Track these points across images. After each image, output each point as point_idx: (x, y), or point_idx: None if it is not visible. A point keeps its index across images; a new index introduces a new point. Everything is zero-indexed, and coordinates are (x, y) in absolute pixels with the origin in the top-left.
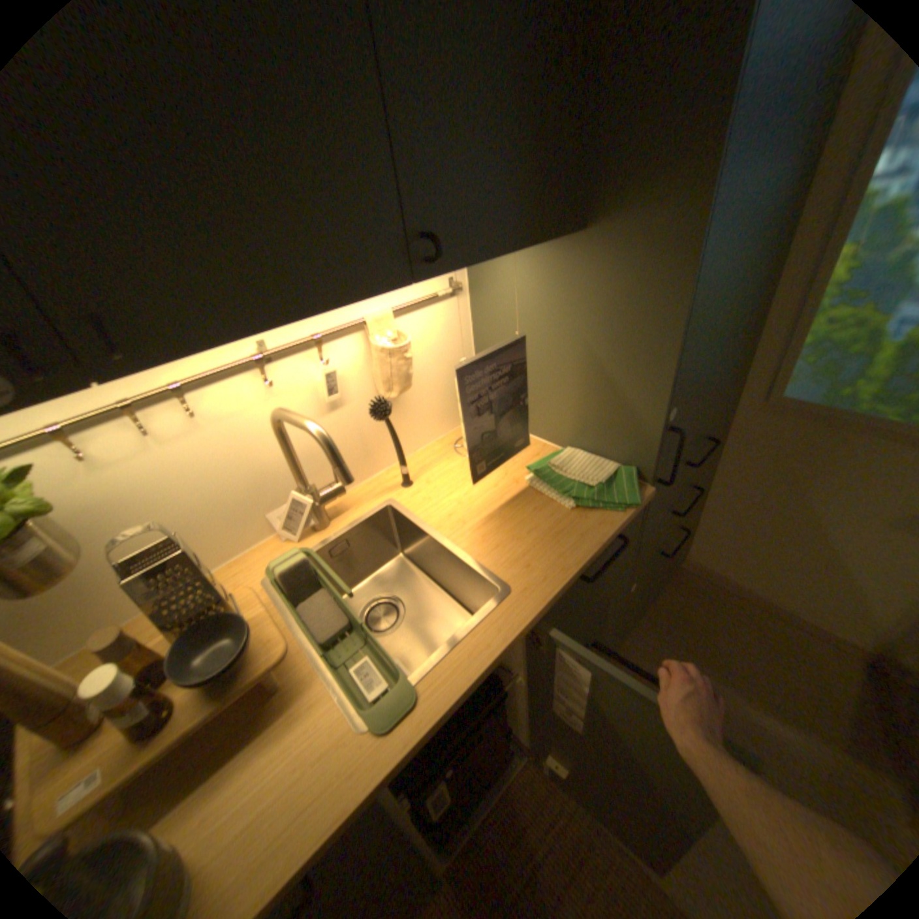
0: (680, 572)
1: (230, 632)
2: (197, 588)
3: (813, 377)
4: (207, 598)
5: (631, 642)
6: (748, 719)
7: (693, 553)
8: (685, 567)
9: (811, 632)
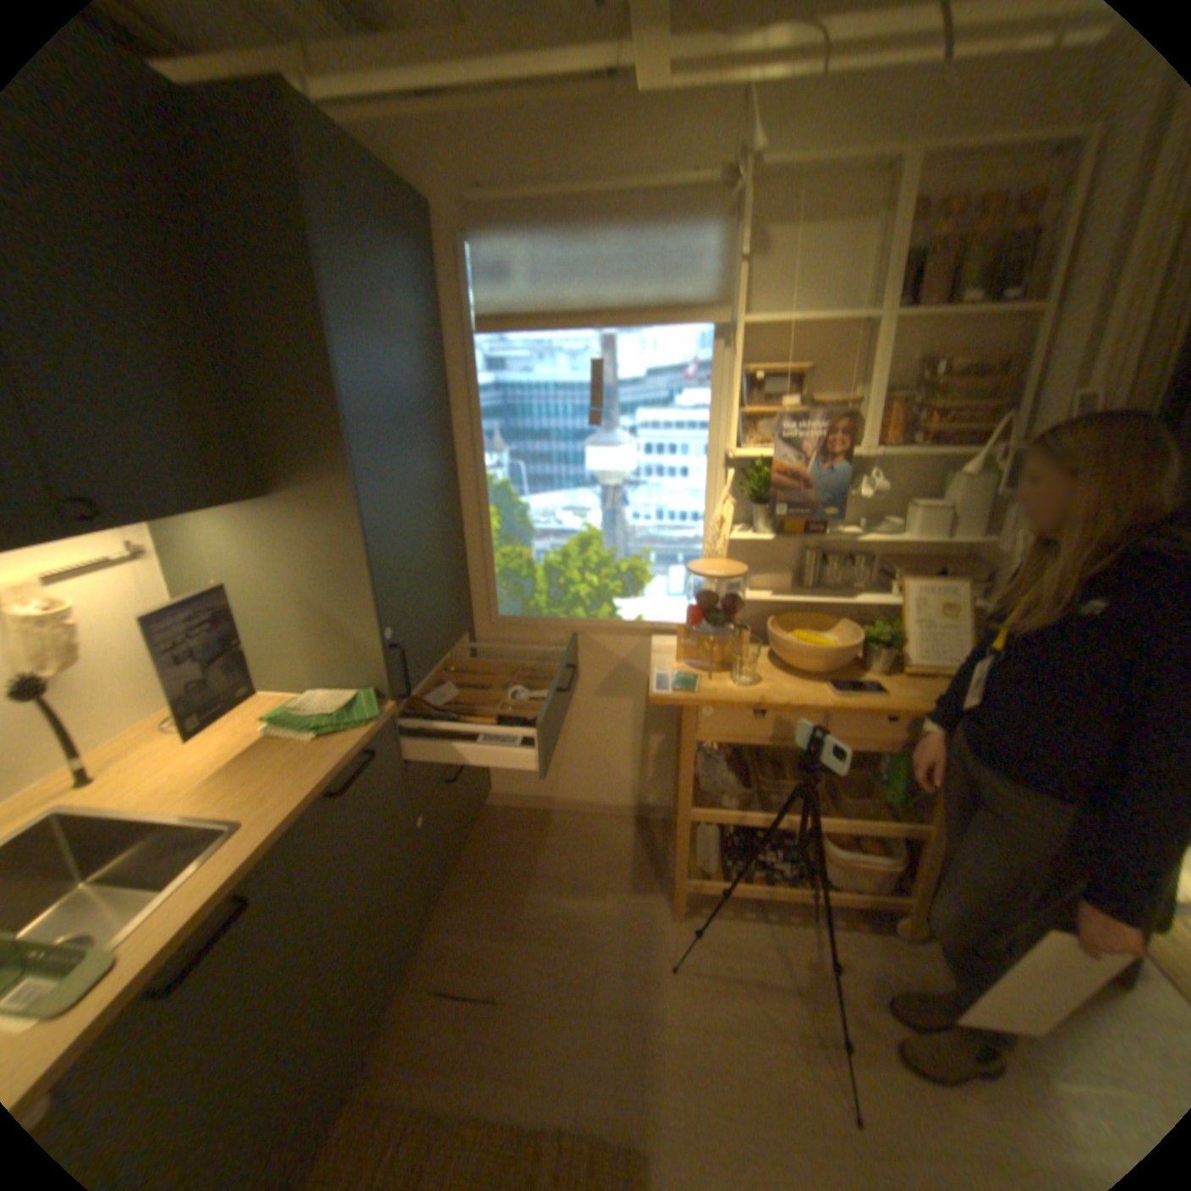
0: (490, 812)
1: None
2: None
3: (510, 599)
4: None
5: (449, 903)
6: (561, 912)
7: (494, 786)
8: (493, 805)
9: (595, 813)
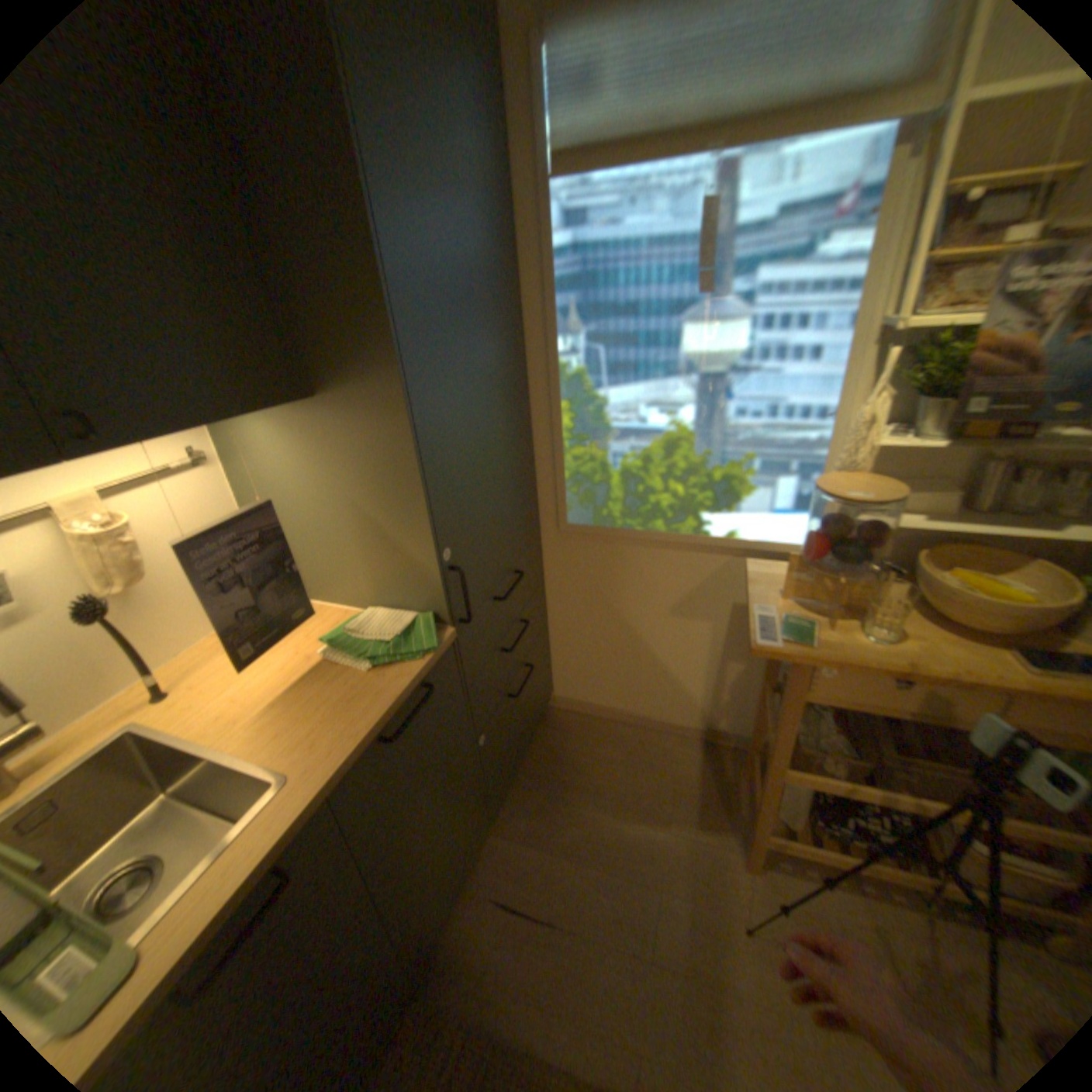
0: (551, 713)
1: None
2: None
3: (579, 505)
4: None
5: (510, 806)
6: (622, 836)
7: (556, 689)
8: (554, 706)
9: (659, 729)
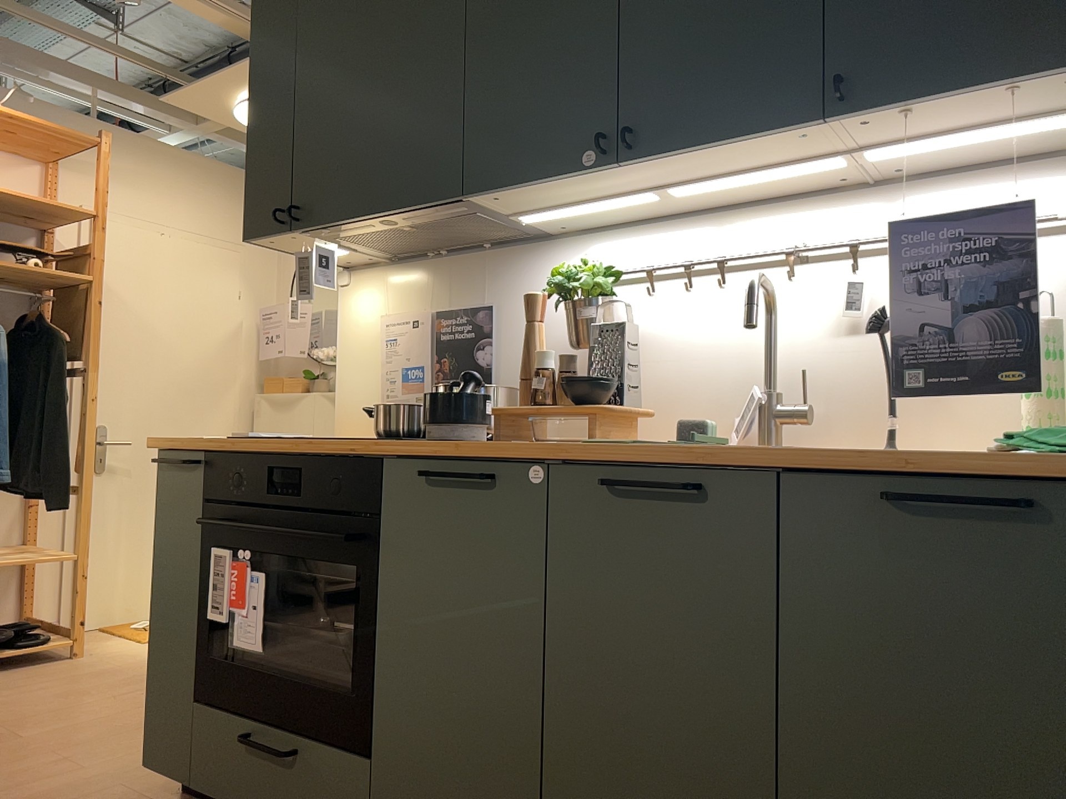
0: None
1: (606, 382)
2: (622, 364)
3: None
4: (624, 379)
5: None
6: None
7: None
8: None
9: None
